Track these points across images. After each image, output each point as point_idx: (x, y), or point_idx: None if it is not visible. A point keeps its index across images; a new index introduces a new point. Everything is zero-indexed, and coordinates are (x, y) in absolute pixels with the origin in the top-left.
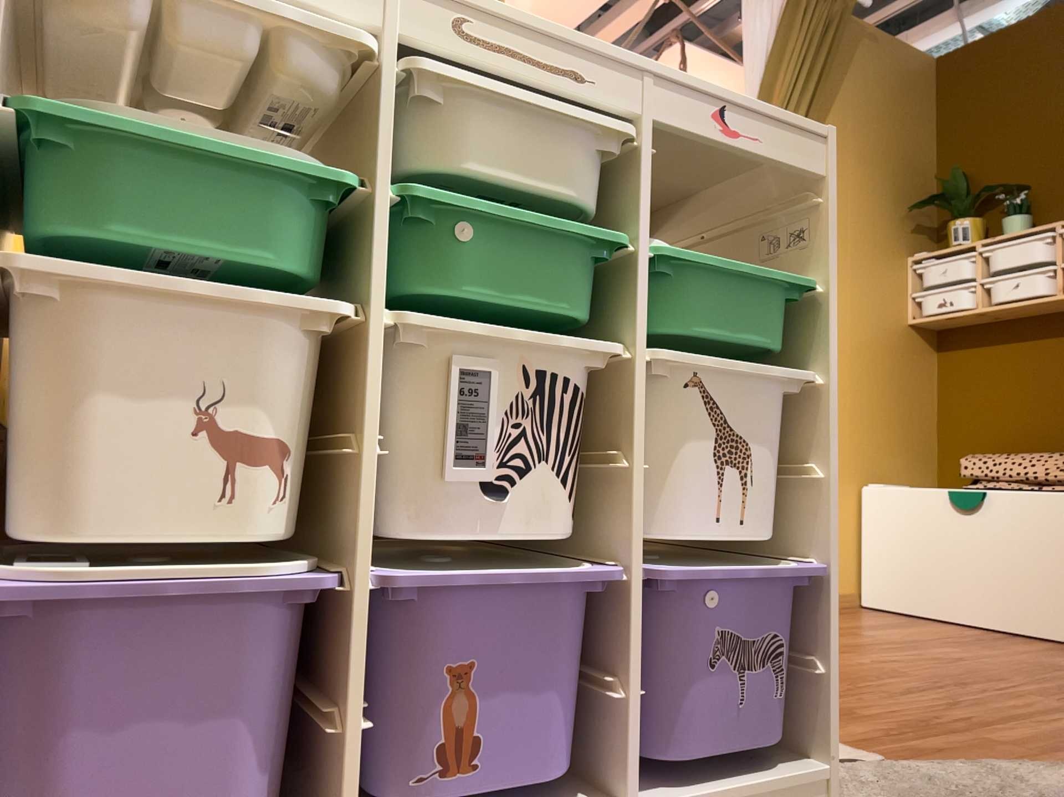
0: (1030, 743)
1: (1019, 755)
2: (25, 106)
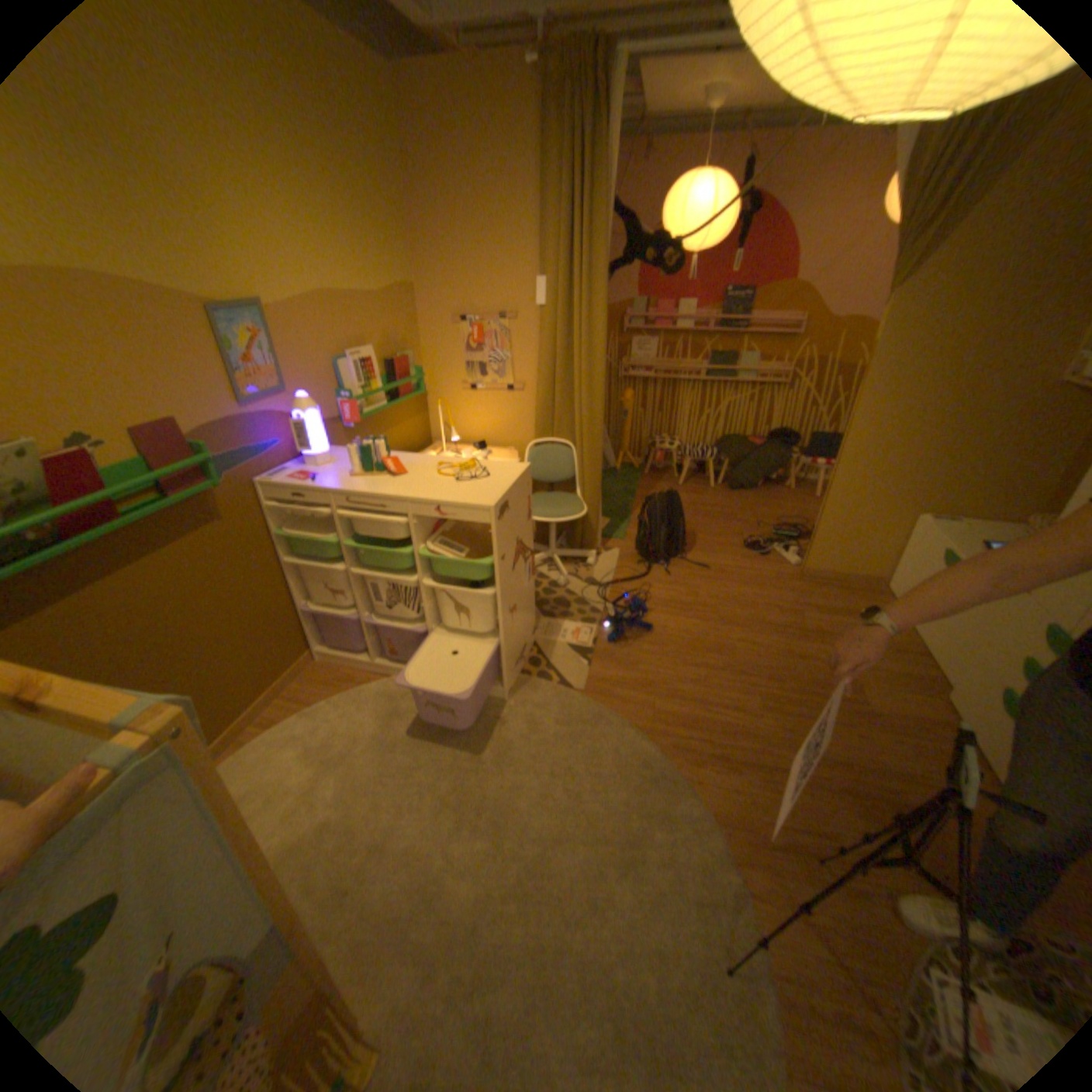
0: (662, 721)
1: (636, 722)
2: (278, 531)
